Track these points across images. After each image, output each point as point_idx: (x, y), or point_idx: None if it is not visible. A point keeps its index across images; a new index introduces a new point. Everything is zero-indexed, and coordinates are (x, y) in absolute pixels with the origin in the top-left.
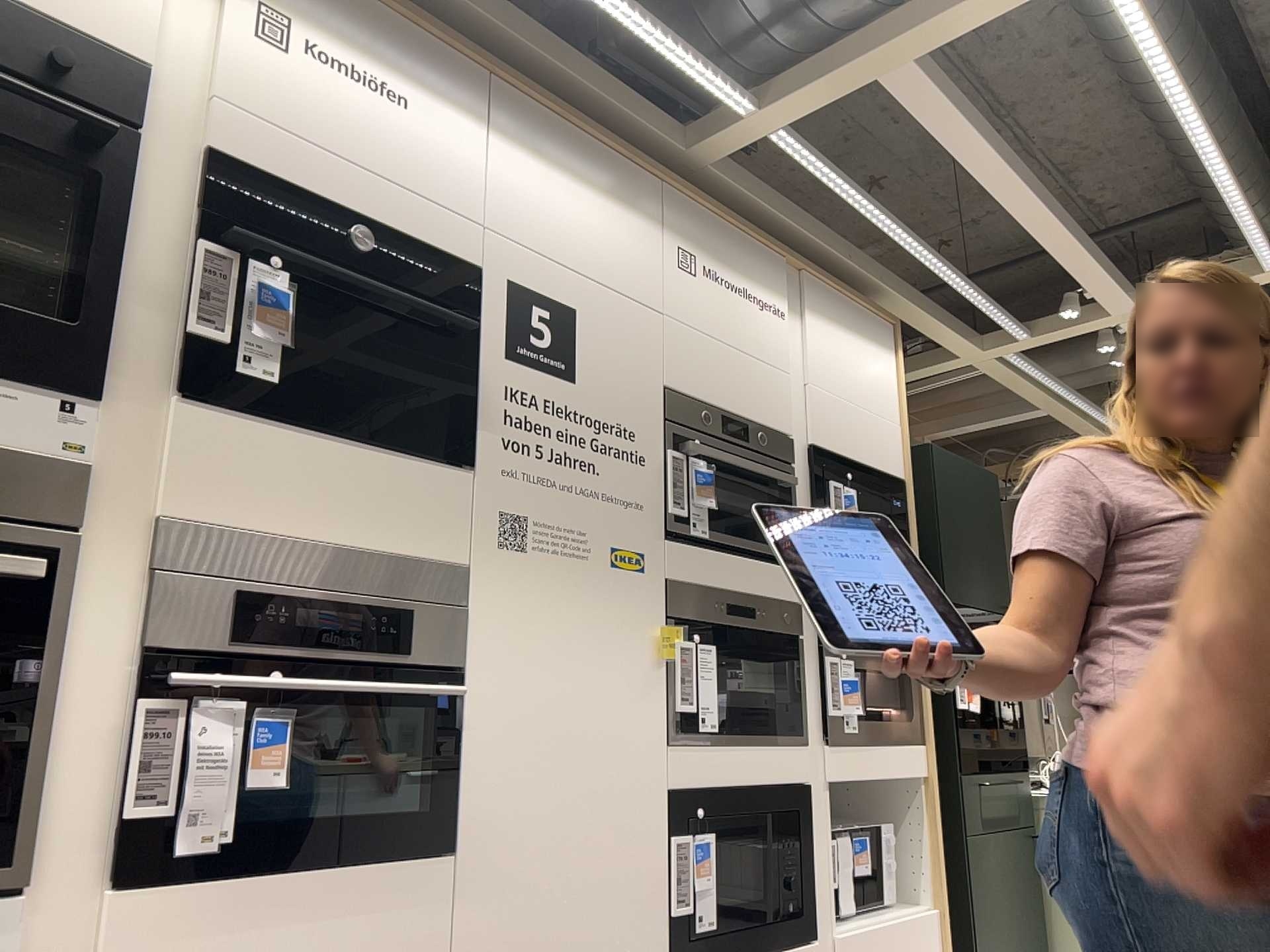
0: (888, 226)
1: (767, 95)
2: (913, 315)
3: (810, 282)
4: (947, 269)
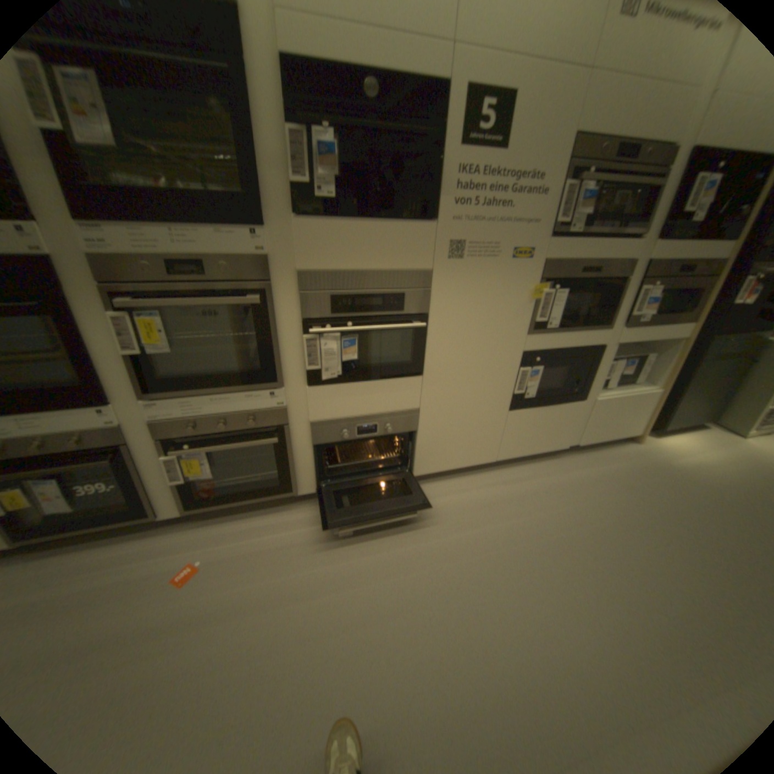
0: None
1: None
2: None
3: None
4: None
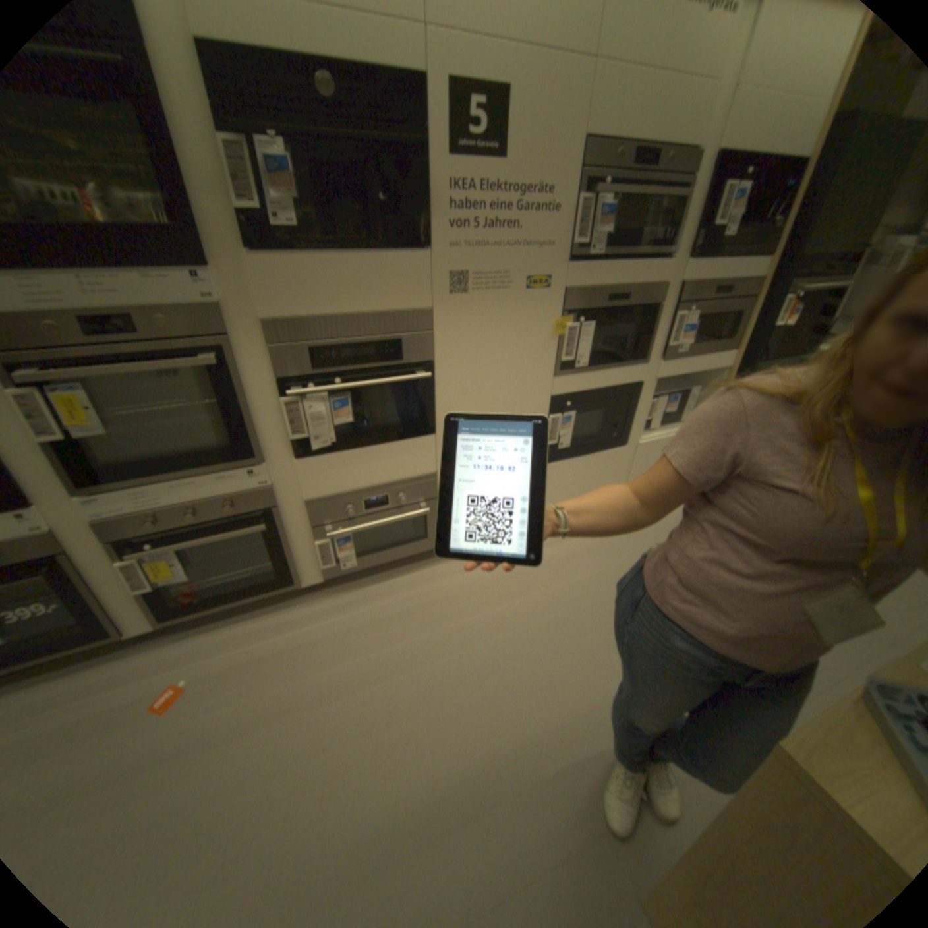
0: None
1: None
2: None
3: None
4: None
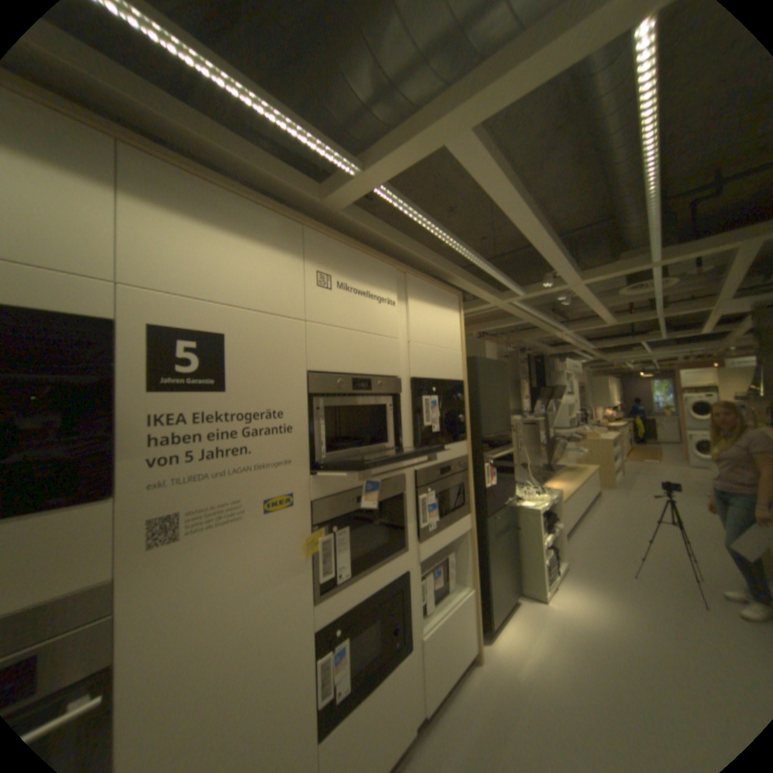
0: (456, 245)
1: (369, 159)
2: (470, 287)
3: (412, 280)
4: (489, 266)
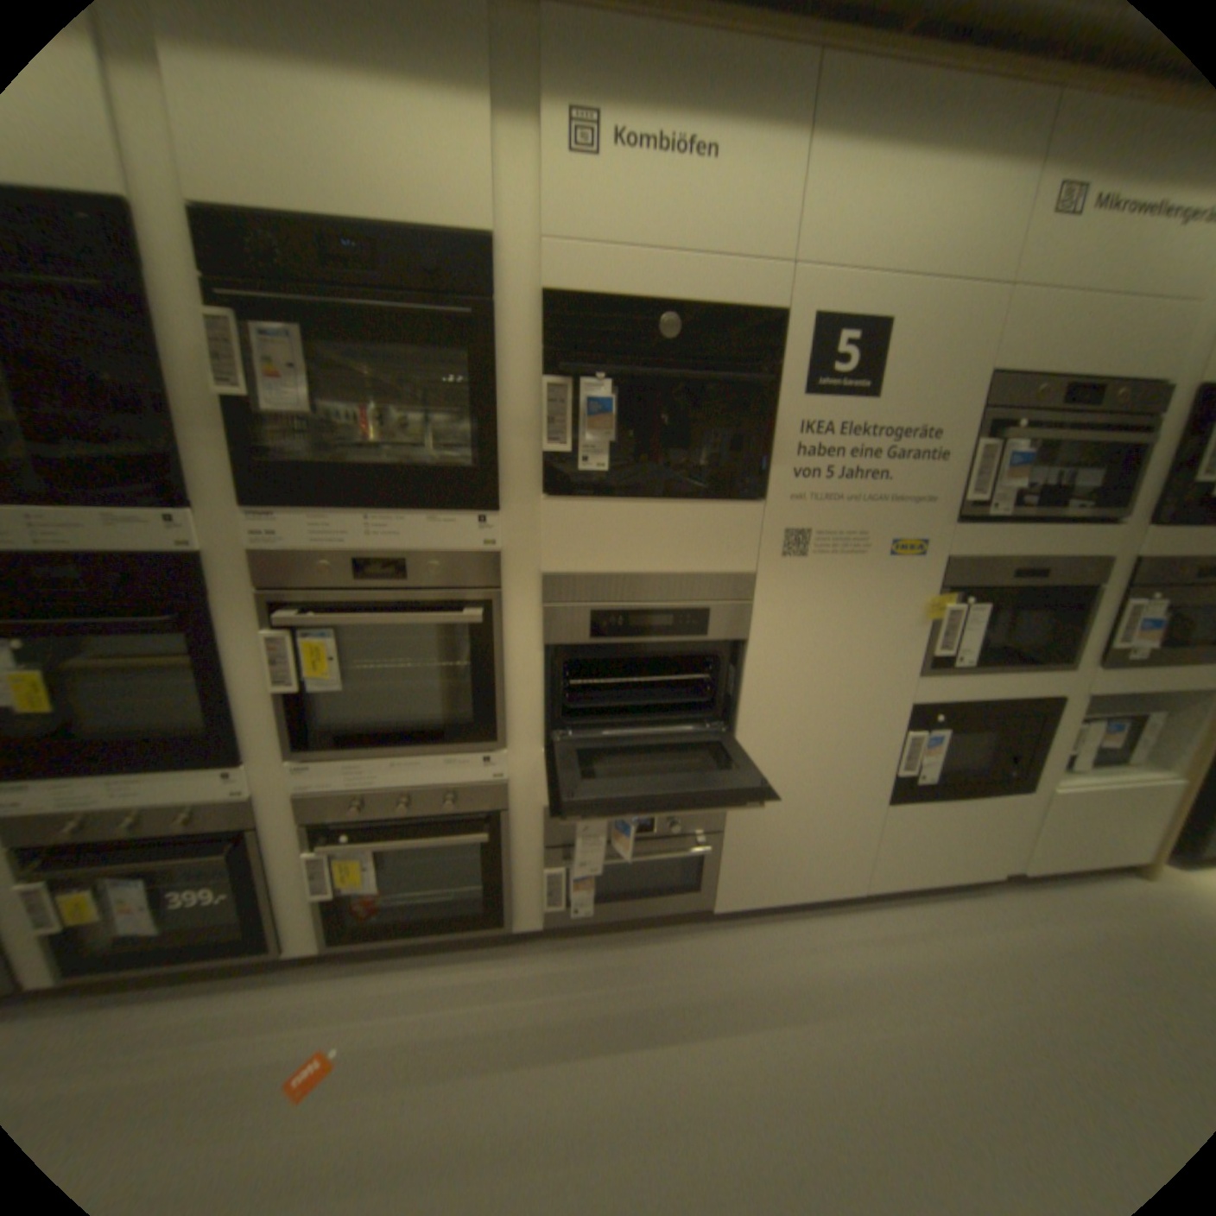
0: None
1: None
2: None
3: None
4: None
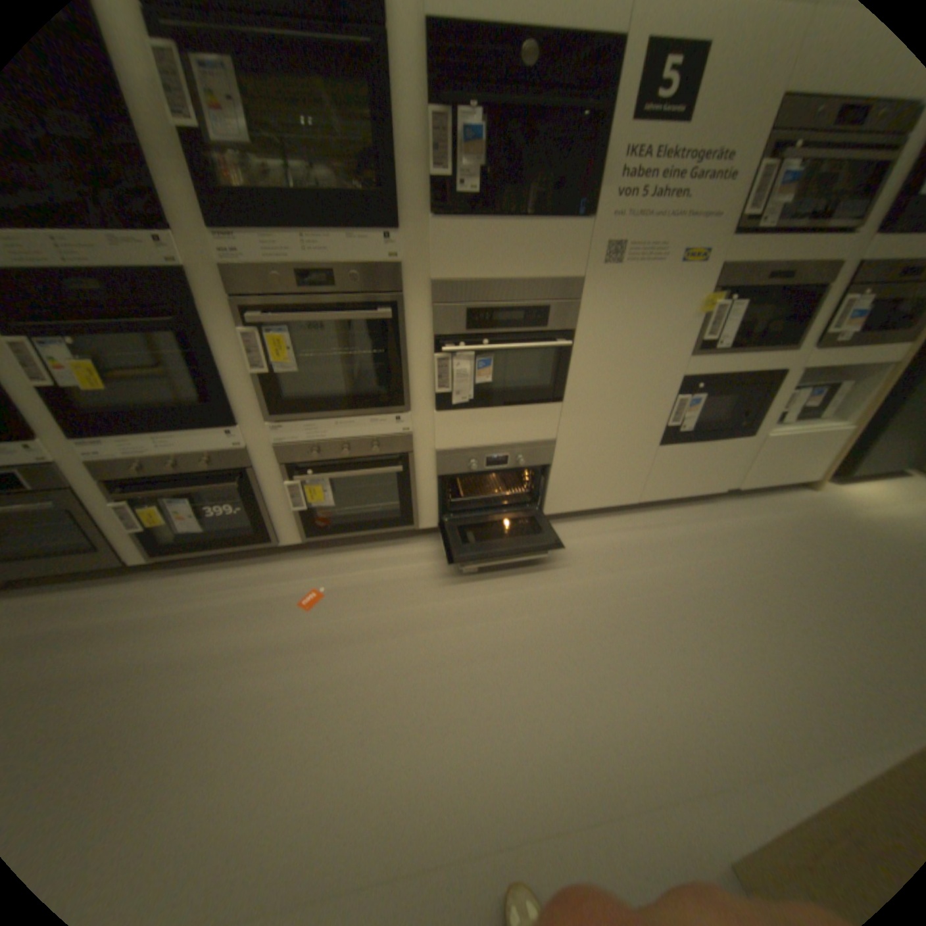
0: None
1: None
2: None
3: None
4: None
